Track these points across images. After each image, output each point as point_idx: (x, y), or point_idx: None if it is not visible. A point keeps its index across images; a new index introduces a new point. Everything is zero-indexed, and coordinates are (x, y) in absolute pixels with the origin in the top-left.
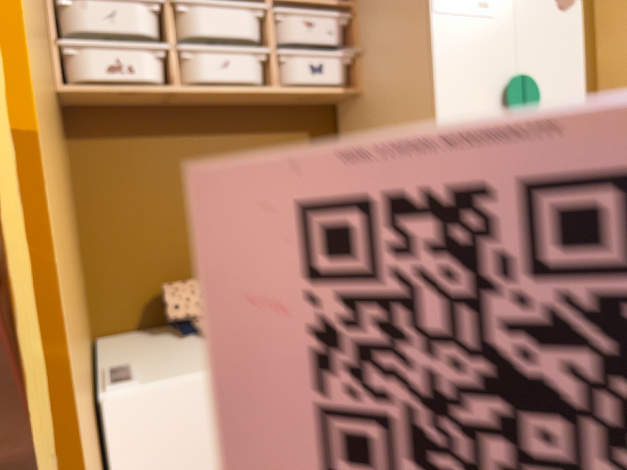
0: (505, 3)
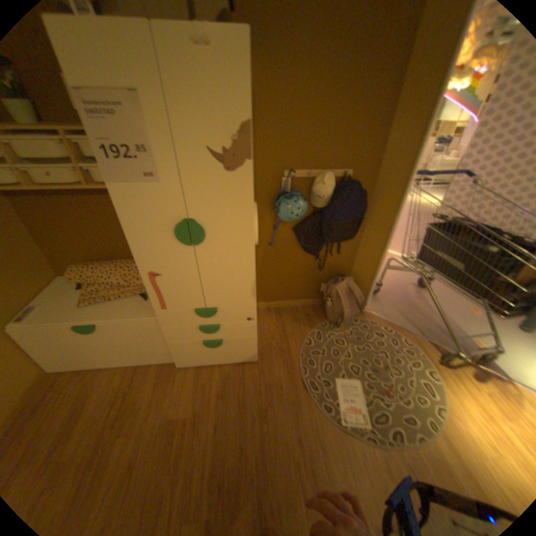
0: (168, 173)
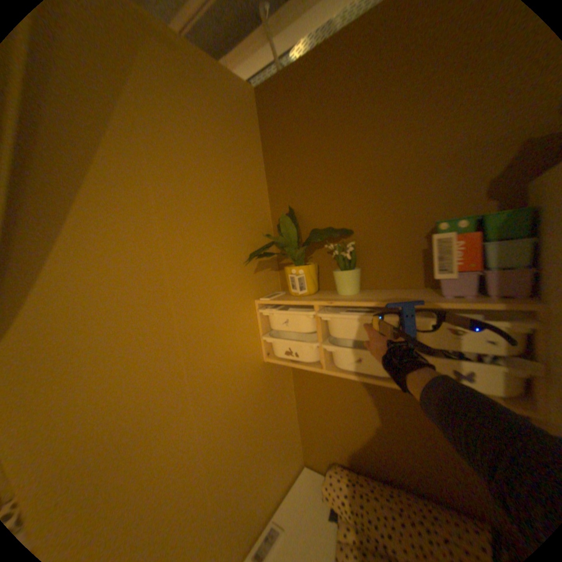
0: None
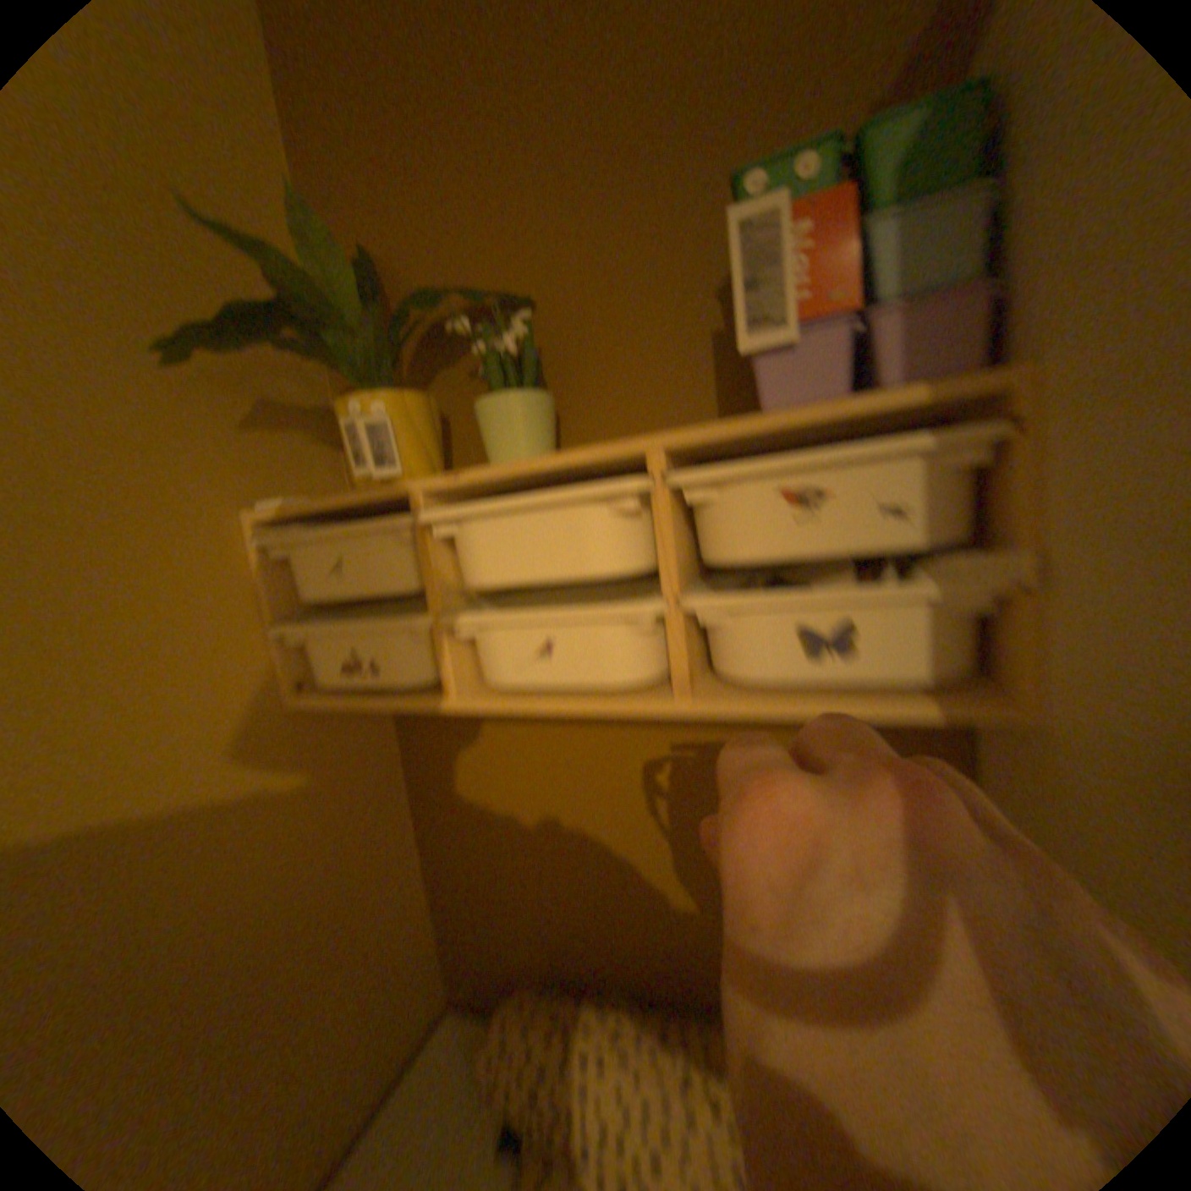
0: None
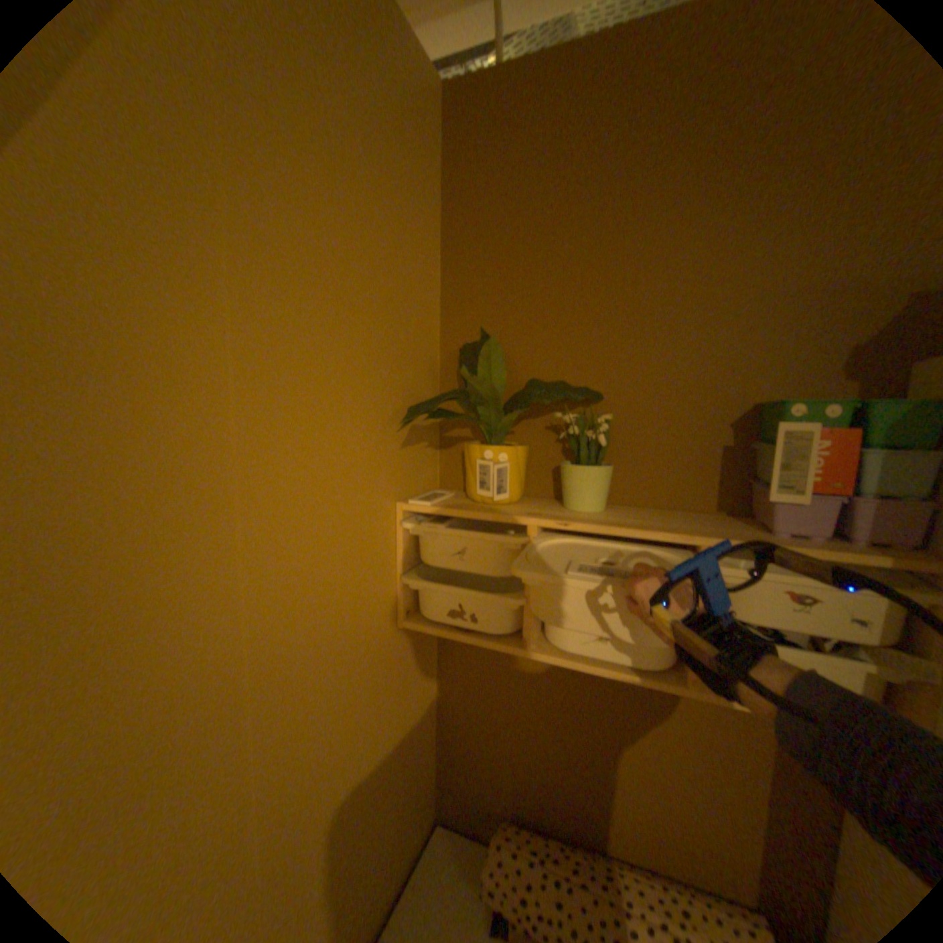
0: None
